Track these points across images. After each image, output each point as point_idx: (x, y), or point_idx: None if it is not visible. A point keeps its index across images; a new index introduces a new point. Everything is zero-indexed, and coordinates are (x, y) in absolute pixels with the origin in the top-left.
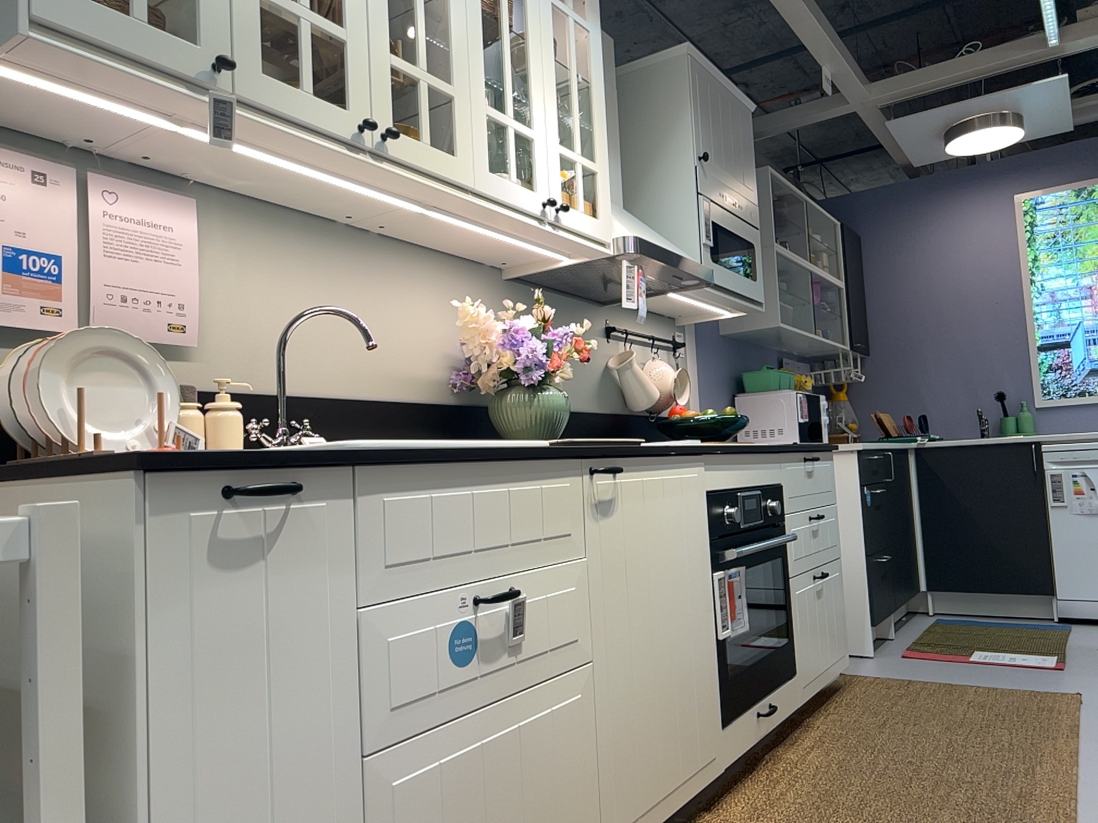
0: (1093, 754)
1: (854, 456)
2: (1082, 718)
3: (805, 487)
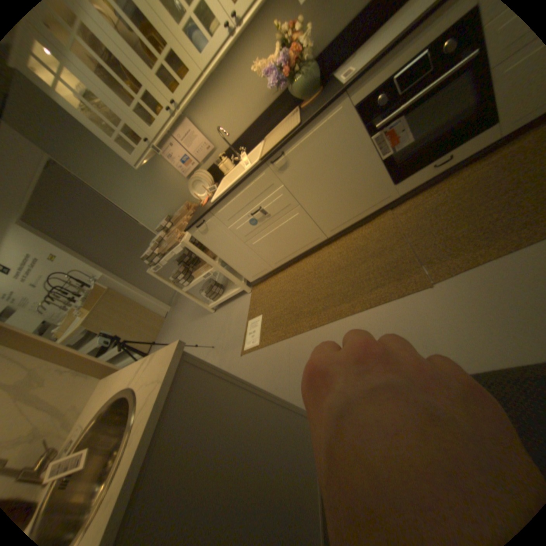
0: None
1: None
2: None
3: None
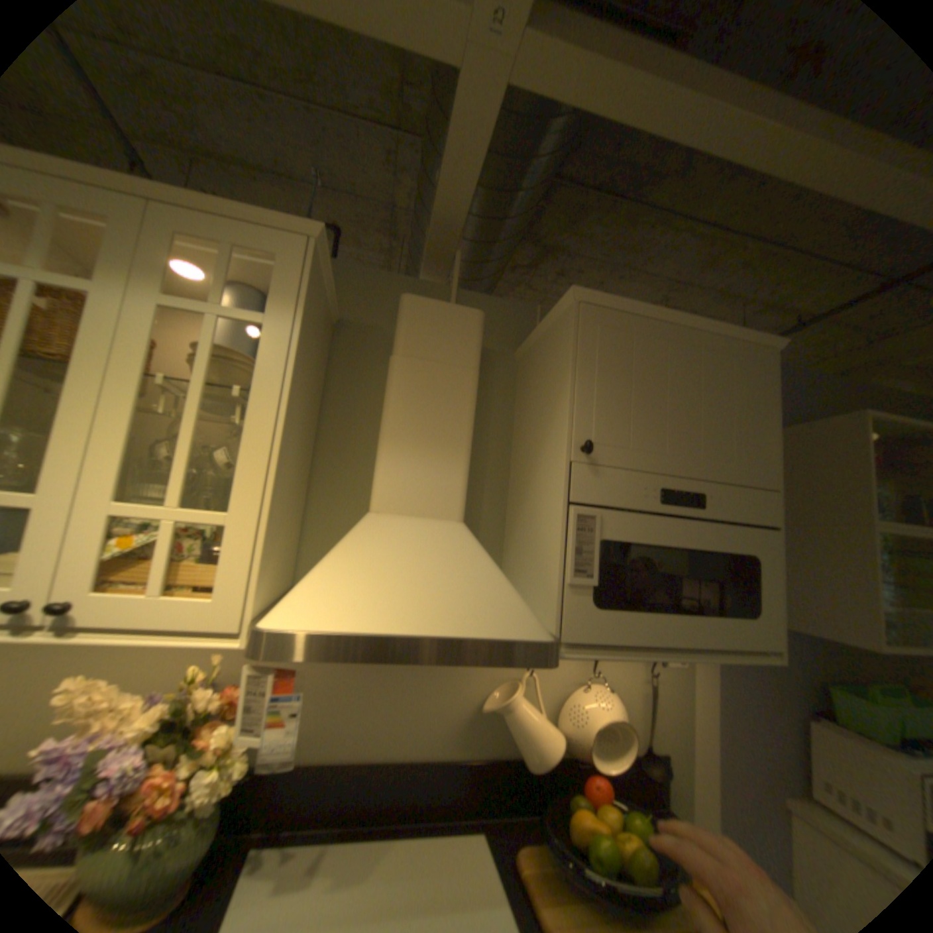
0: None
1: None
2: None
3: None
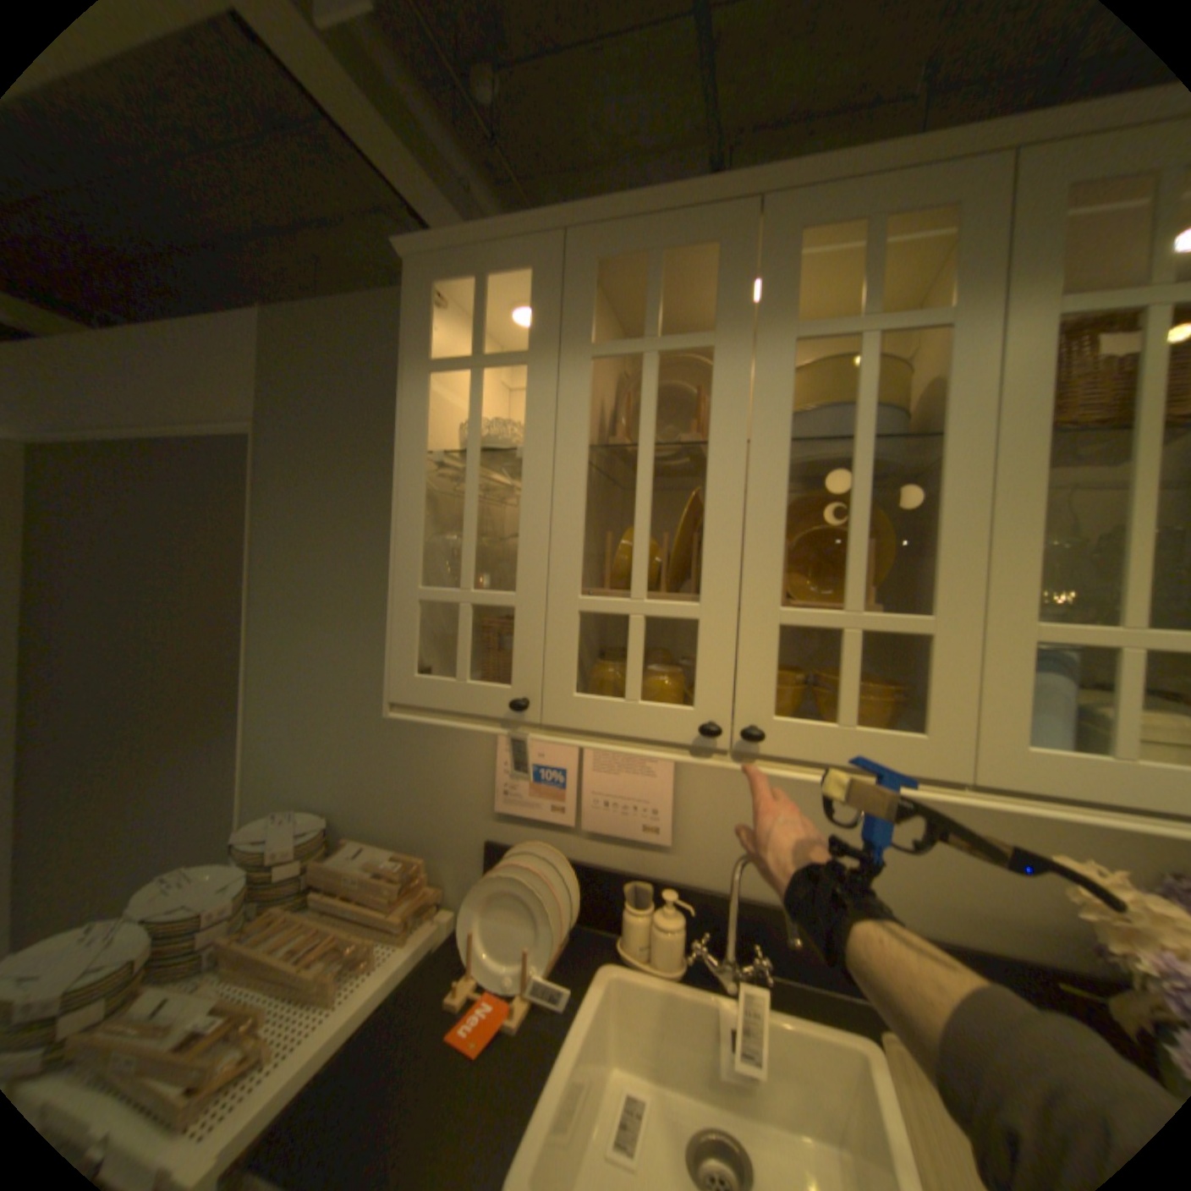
0: None
1: None
2: None
3: None
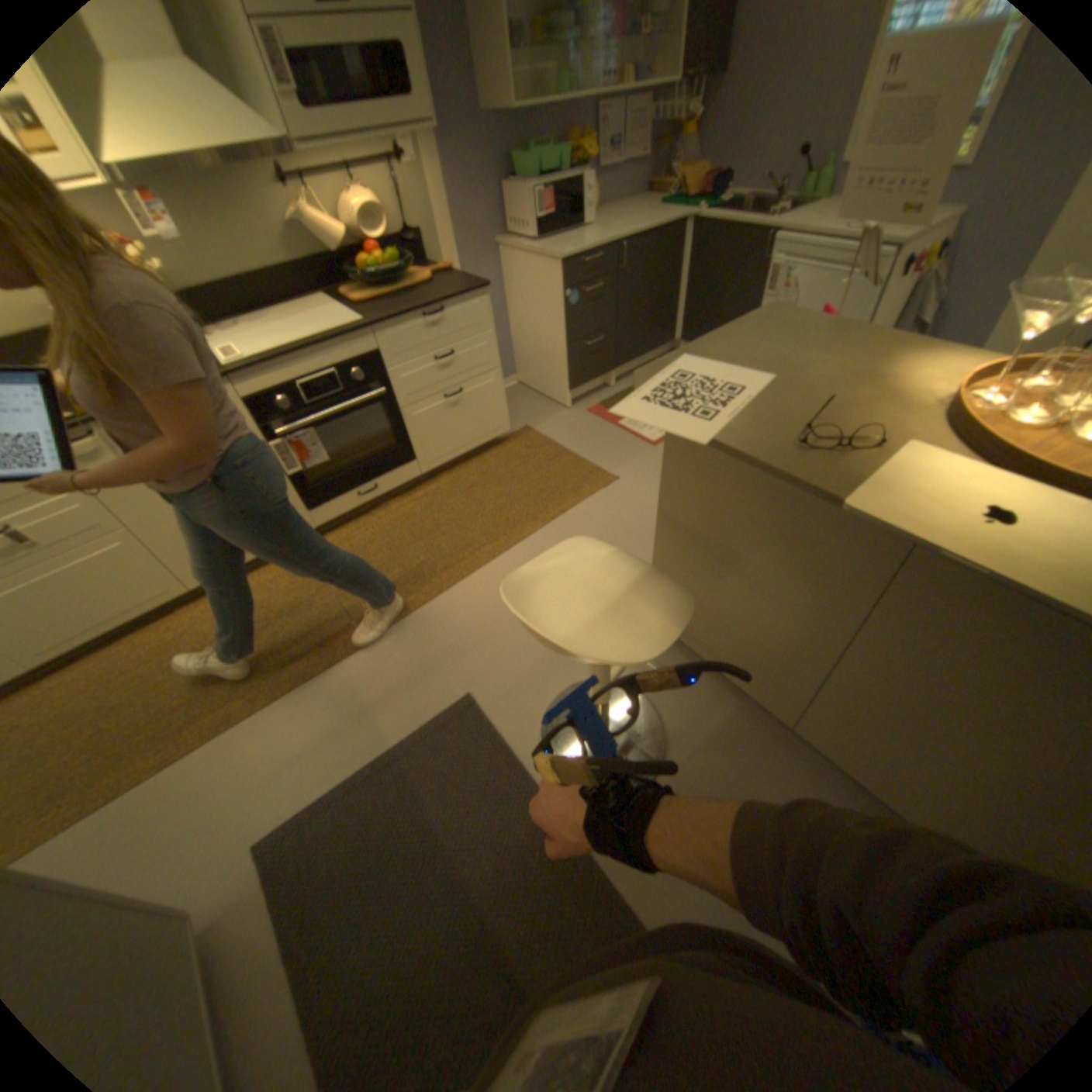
0: (532, 540)
1: (559, 263)
2: (576, 506)
3: (422, 338)
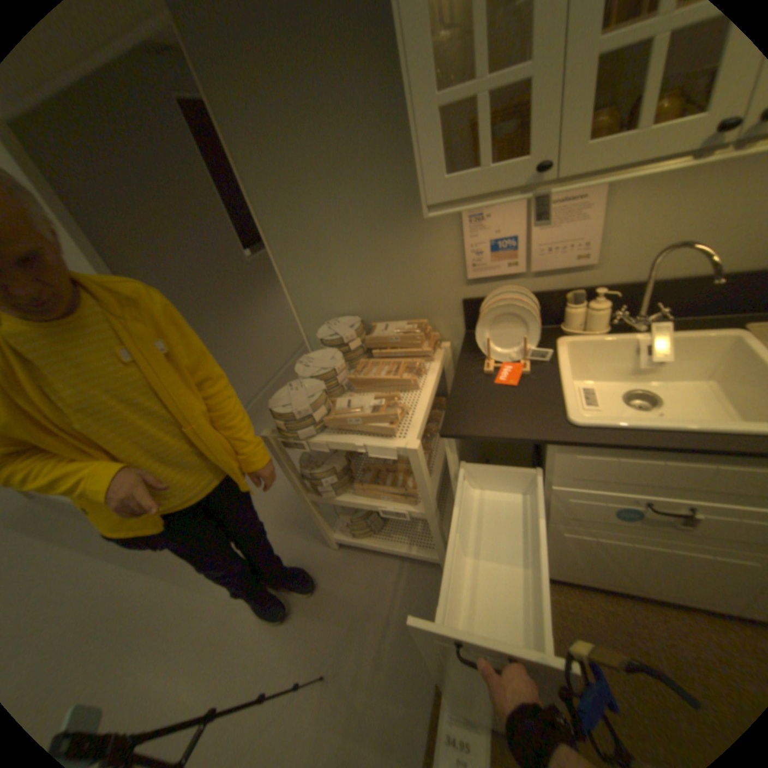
0: None
1: None
2: None
3: None
